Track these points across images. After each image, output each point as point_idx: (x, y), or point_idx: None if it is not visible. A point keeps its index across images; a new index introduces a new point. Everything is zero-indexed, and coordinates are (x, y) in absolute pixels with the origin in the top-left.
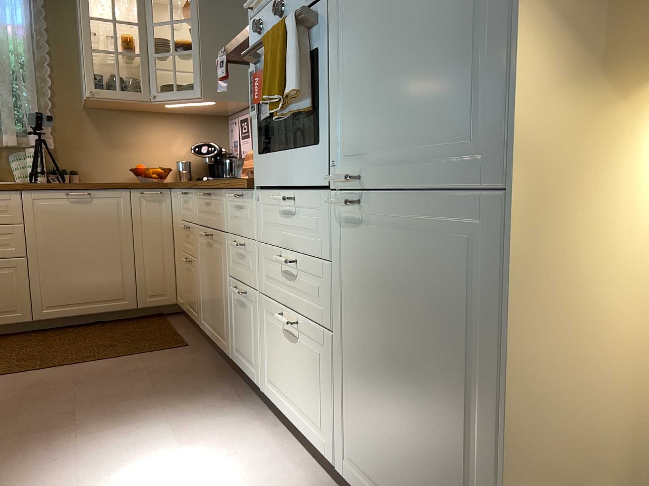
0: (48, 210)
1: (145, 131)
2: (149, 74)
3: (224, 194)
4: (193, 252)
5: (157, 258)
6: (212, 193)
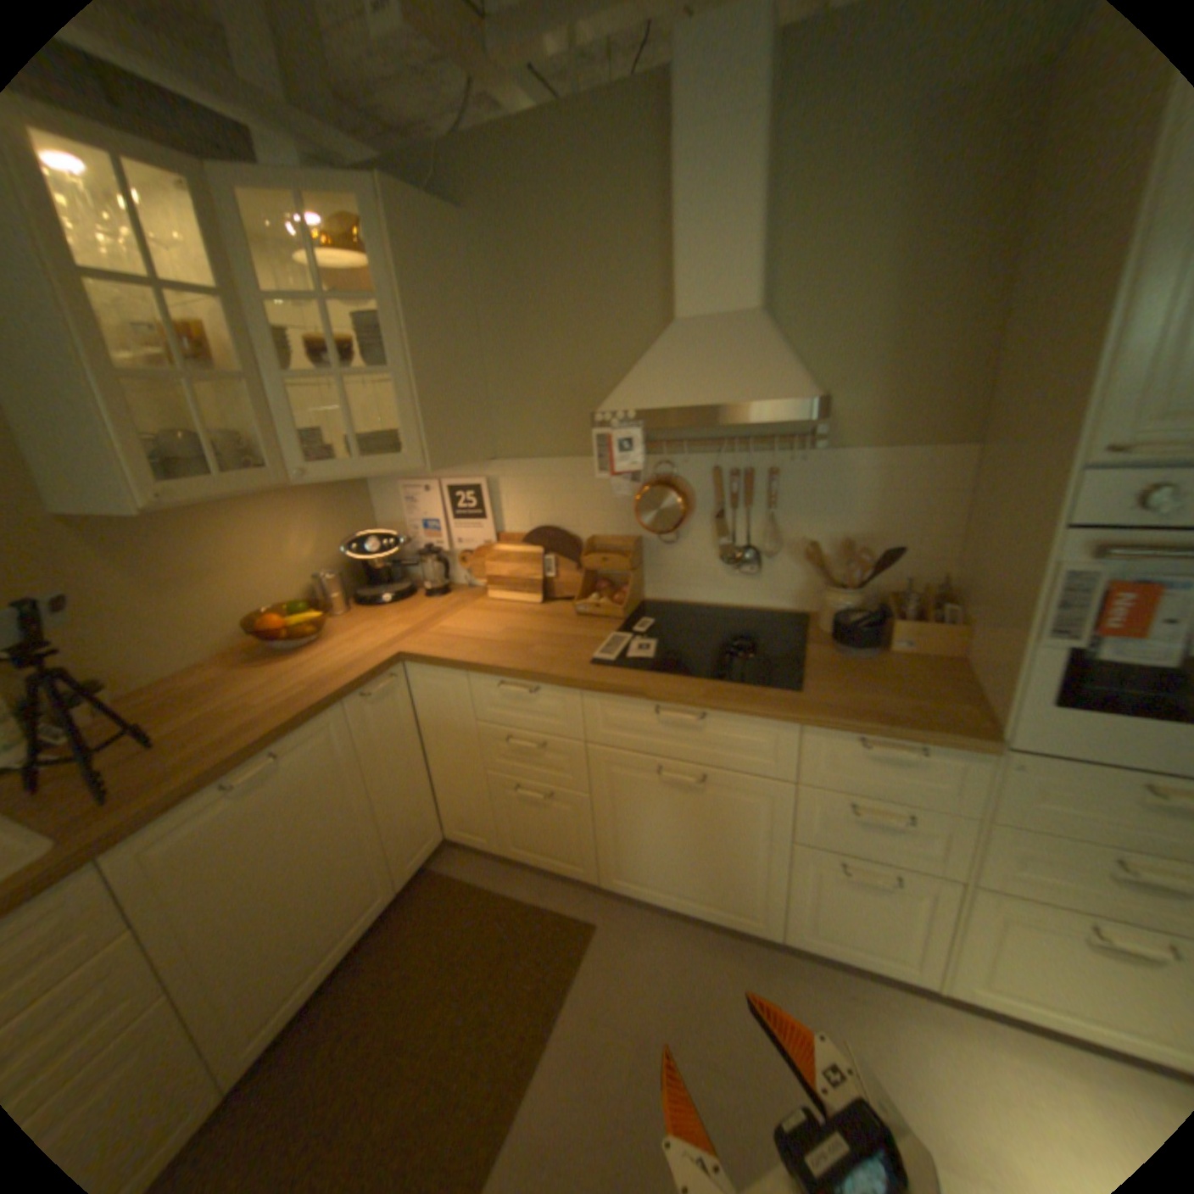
0: (189, 852)
1: (229, 534)
2: (272, 421)
3: (803, 729)
4: (572, 784)
5: (409, 792)
6: (719, 716)
